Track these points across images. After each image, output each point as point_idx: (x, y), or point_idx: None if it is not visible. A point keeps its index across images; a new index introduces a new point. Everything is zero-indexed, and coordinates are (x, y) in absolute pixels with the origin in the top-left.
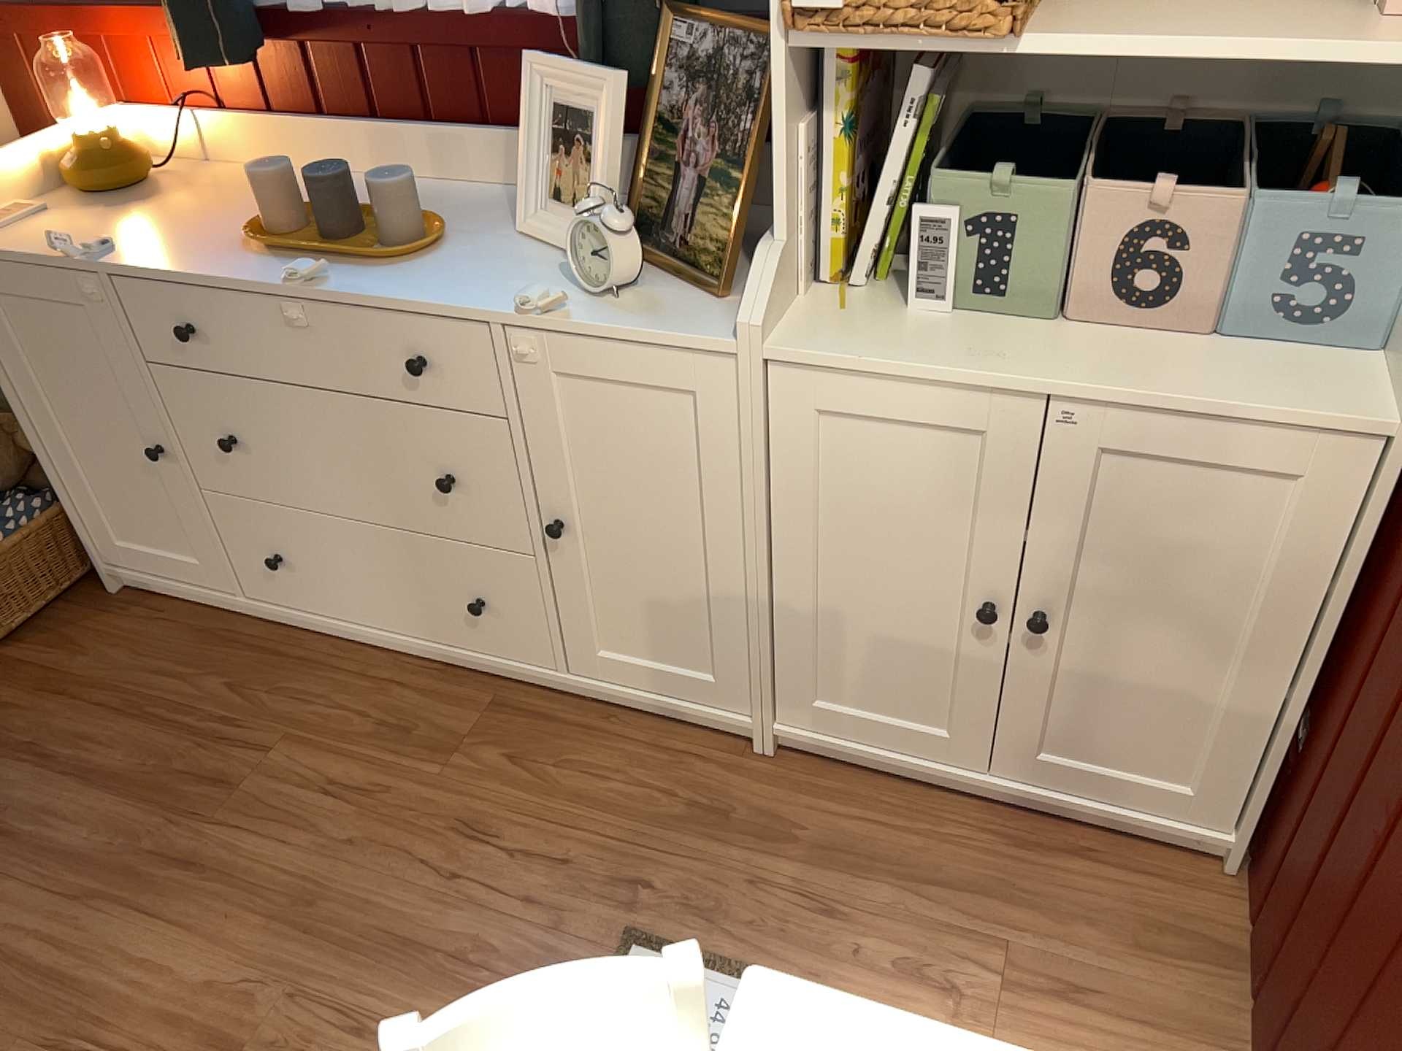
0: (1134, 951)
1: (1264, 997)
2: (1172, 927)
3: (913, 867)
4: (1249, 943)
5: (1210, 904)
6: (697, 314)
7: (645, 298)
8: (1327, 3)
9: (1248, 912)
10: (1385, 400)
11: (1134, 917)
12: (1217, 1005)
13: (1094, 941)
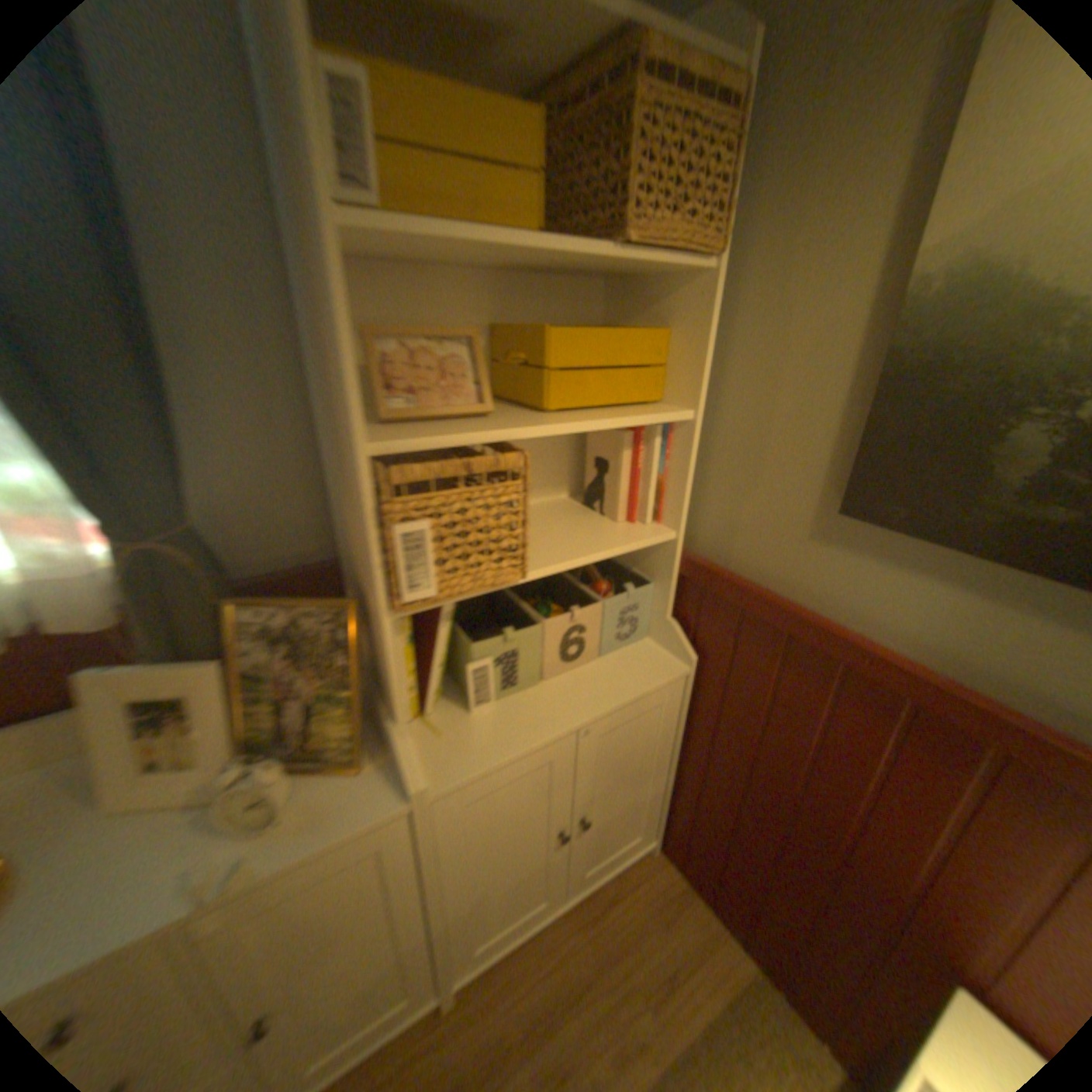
0: (666, 936)
1: (717, 910)
2: (665, 908)
3: (569, 998)
4: (687, 887)
5: (664, 882)
6: (354, 805)
7: (299, 816)
8: (584, 520)
9: (675, 872)
10: (675, 663)
11: (653, 919)
12: (705, 930)
13: (654, 949)
